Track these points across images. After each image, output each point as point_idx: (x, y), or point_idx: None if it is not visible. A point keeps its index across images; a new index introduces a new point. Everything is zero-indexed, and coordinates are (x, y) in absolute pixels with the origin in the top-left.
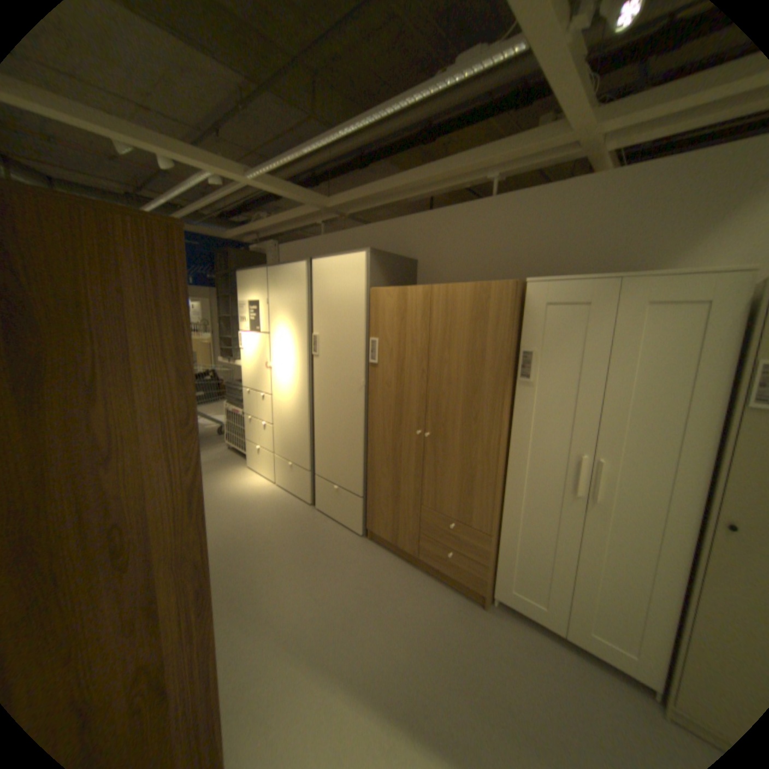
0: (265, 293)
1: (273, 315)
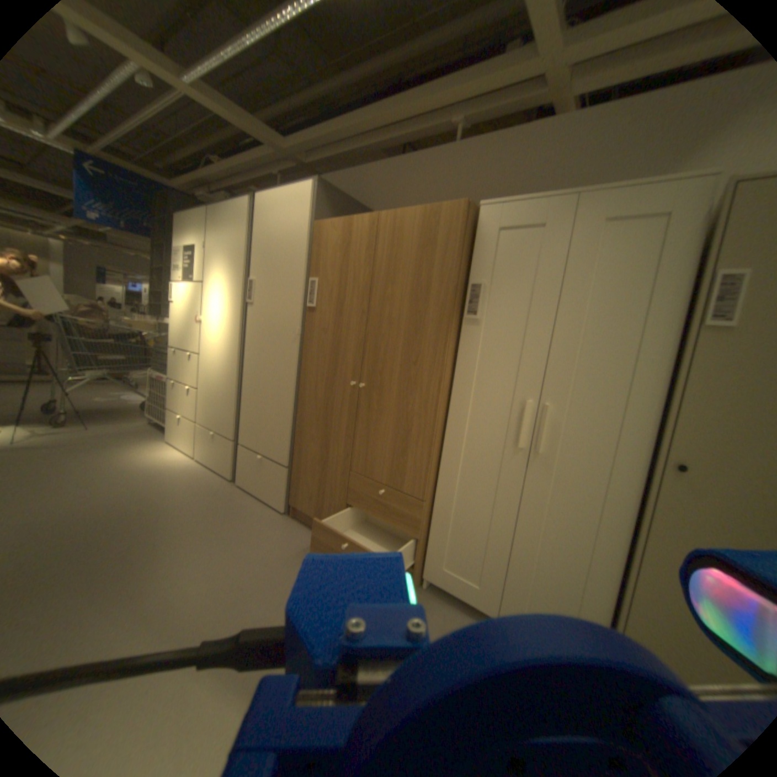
0: (200, 236)
1: (206, 261)
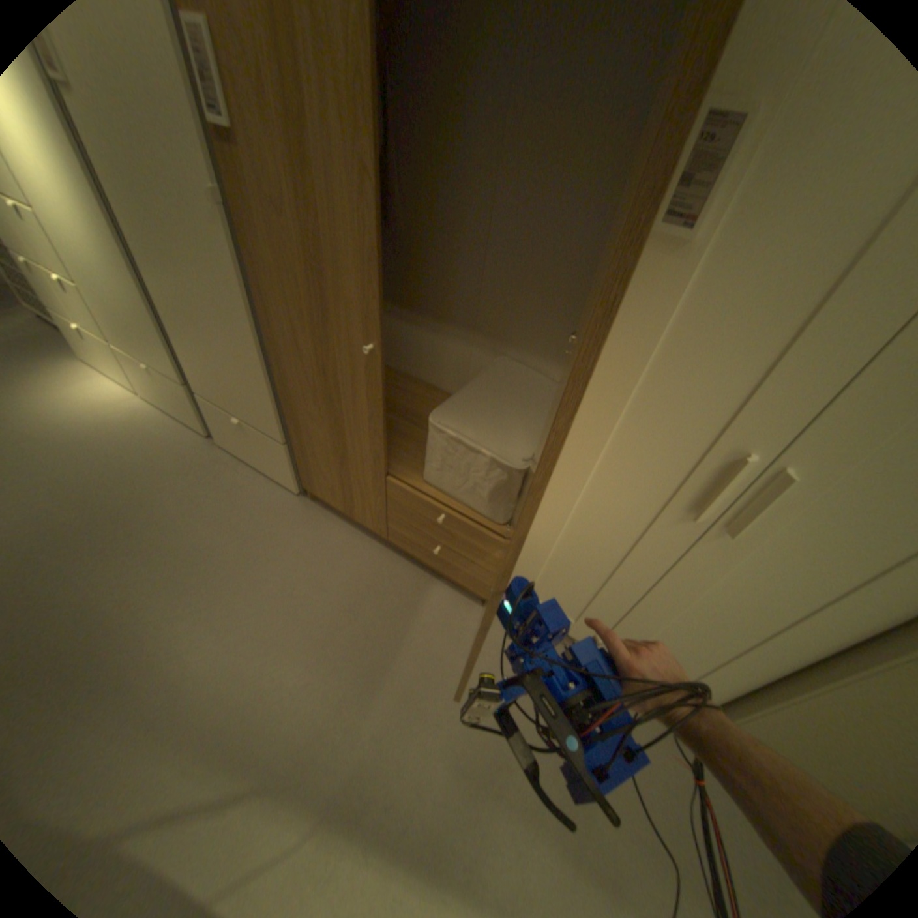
0: None
1: None
